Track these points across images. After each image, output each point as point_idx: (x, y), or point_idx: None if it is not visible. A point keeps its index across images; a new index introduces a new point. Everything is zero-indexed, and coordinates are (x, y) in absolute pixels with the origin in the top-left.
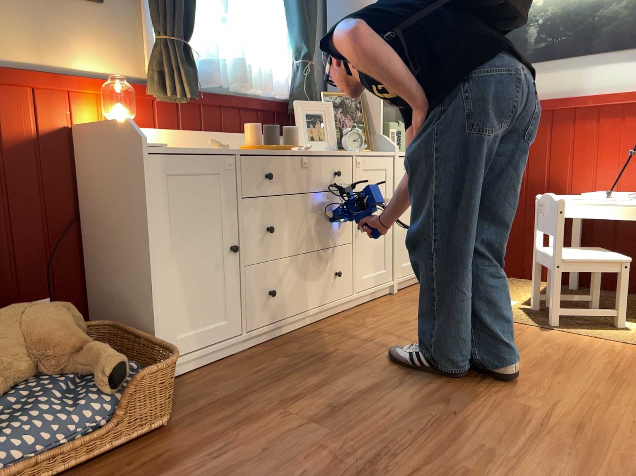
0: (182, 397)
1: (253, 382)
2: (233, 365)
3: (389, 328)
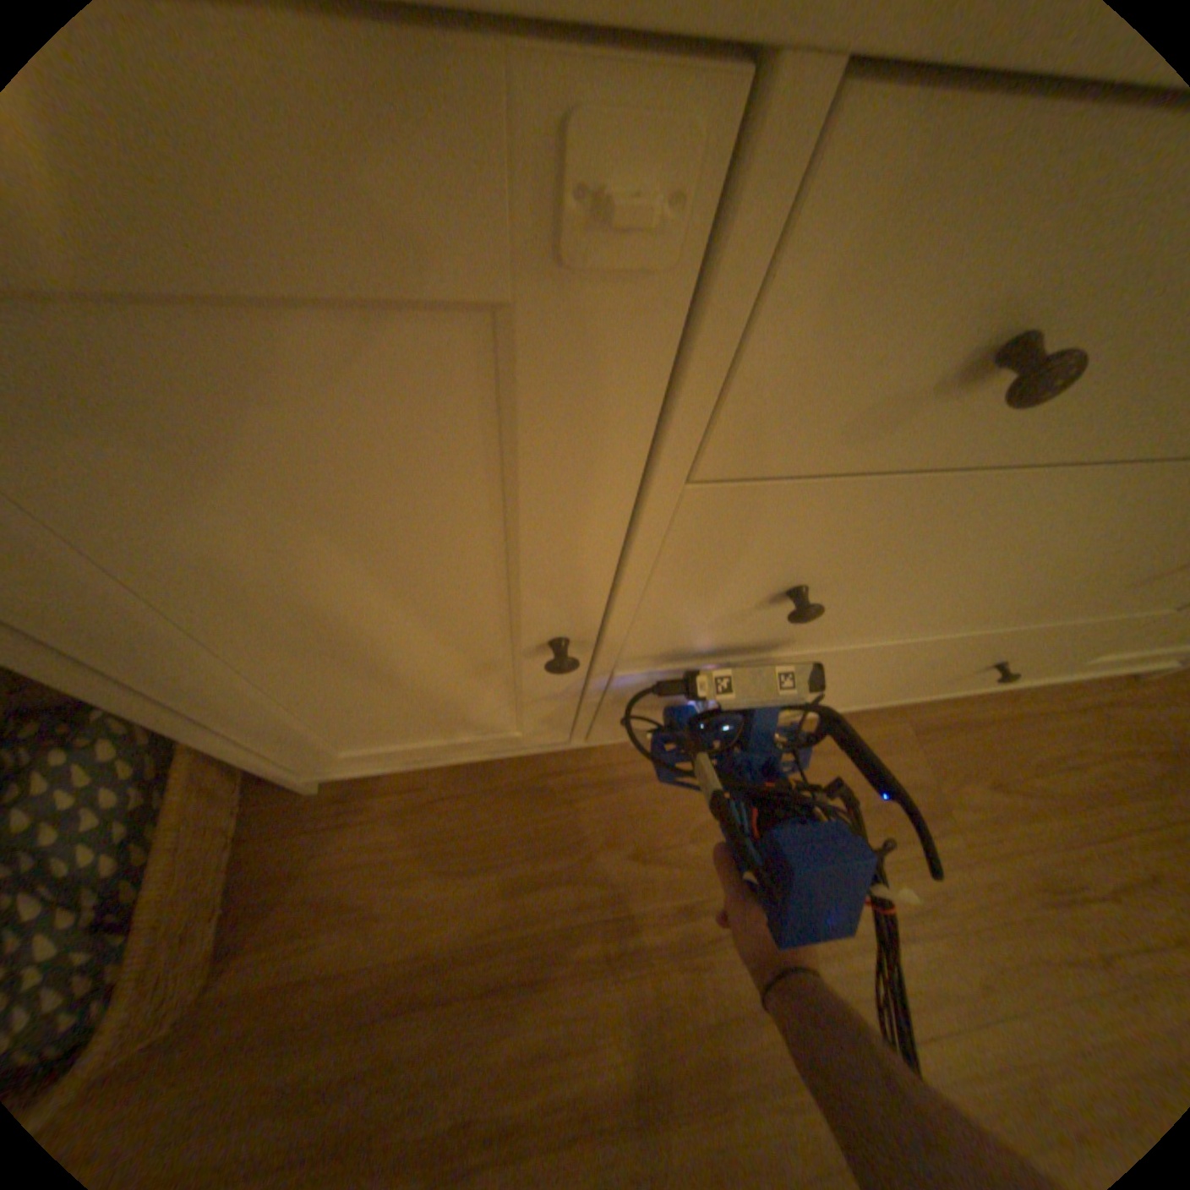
0: (314, 881)
1: (487, 935)
2: (512, 799)
3: (1001, 893)
